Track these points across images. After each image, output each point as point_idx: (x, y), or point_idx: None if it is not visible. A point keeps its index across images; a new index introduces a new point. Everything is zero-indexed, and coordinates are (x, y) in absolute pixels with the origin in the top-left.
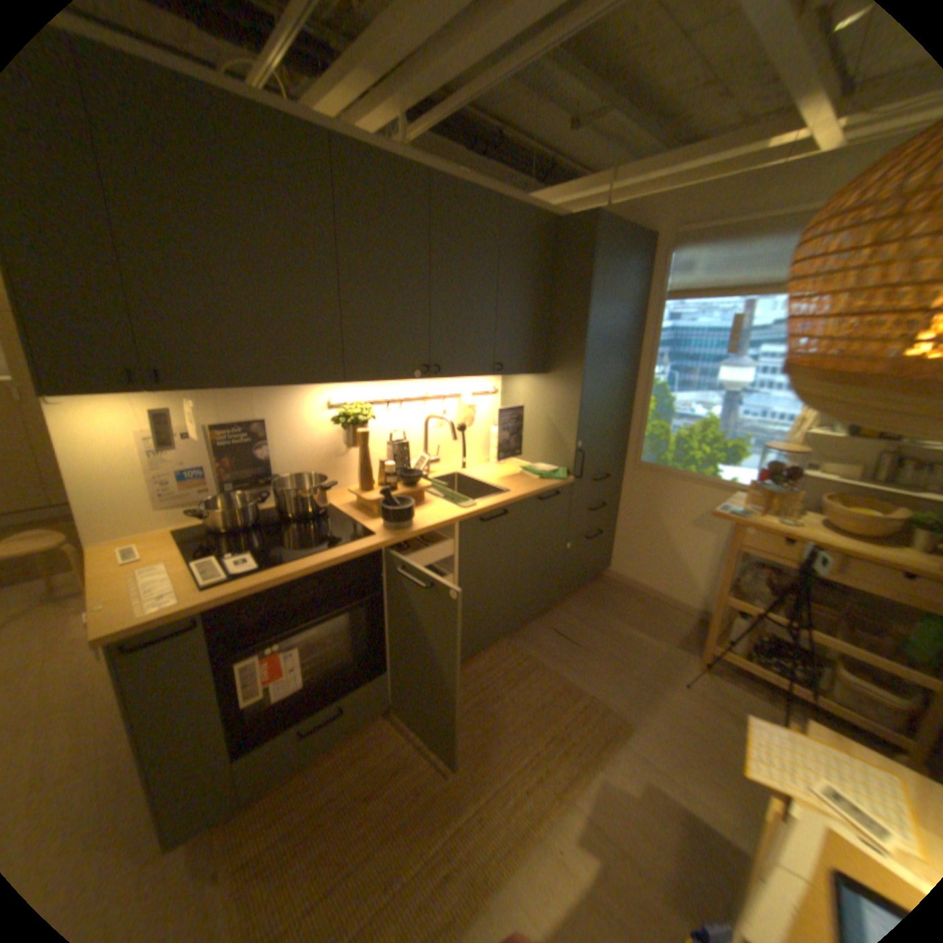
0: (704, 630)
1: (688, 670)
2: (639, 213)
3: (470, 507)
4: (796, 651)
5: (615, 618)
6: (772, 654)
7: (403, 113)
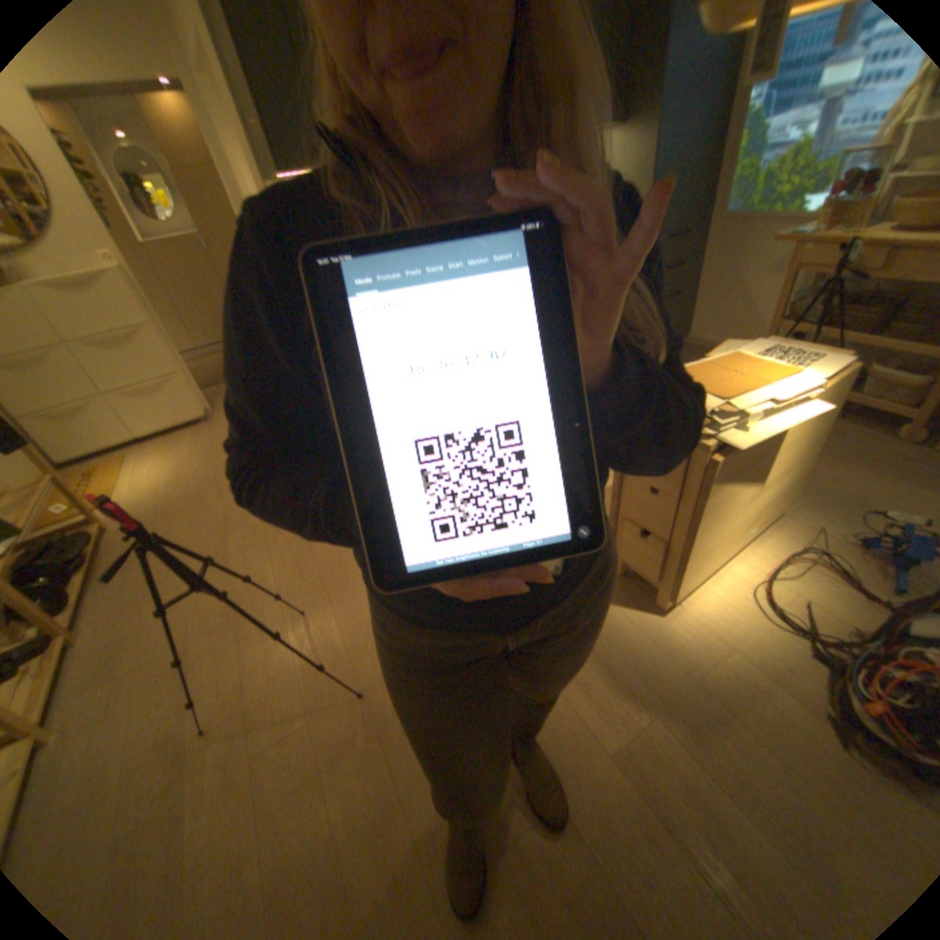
0: None
1: None
2: None
3: None
4: None
5: None
6: None
7: None
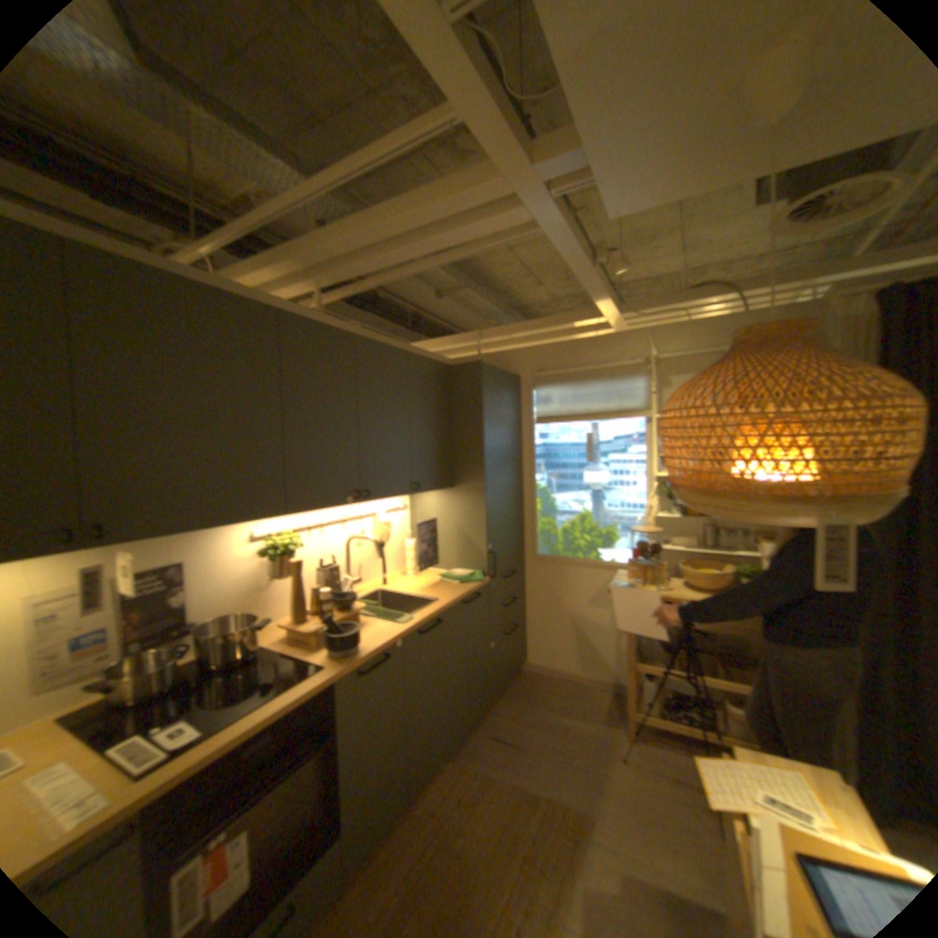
0: (620, 702)
1: (620, 745)
2: (504, 362)
3: (409, 622)
4: (694, 701)
5: (545, 711)
6: (678, 709)
7: (321, 290)
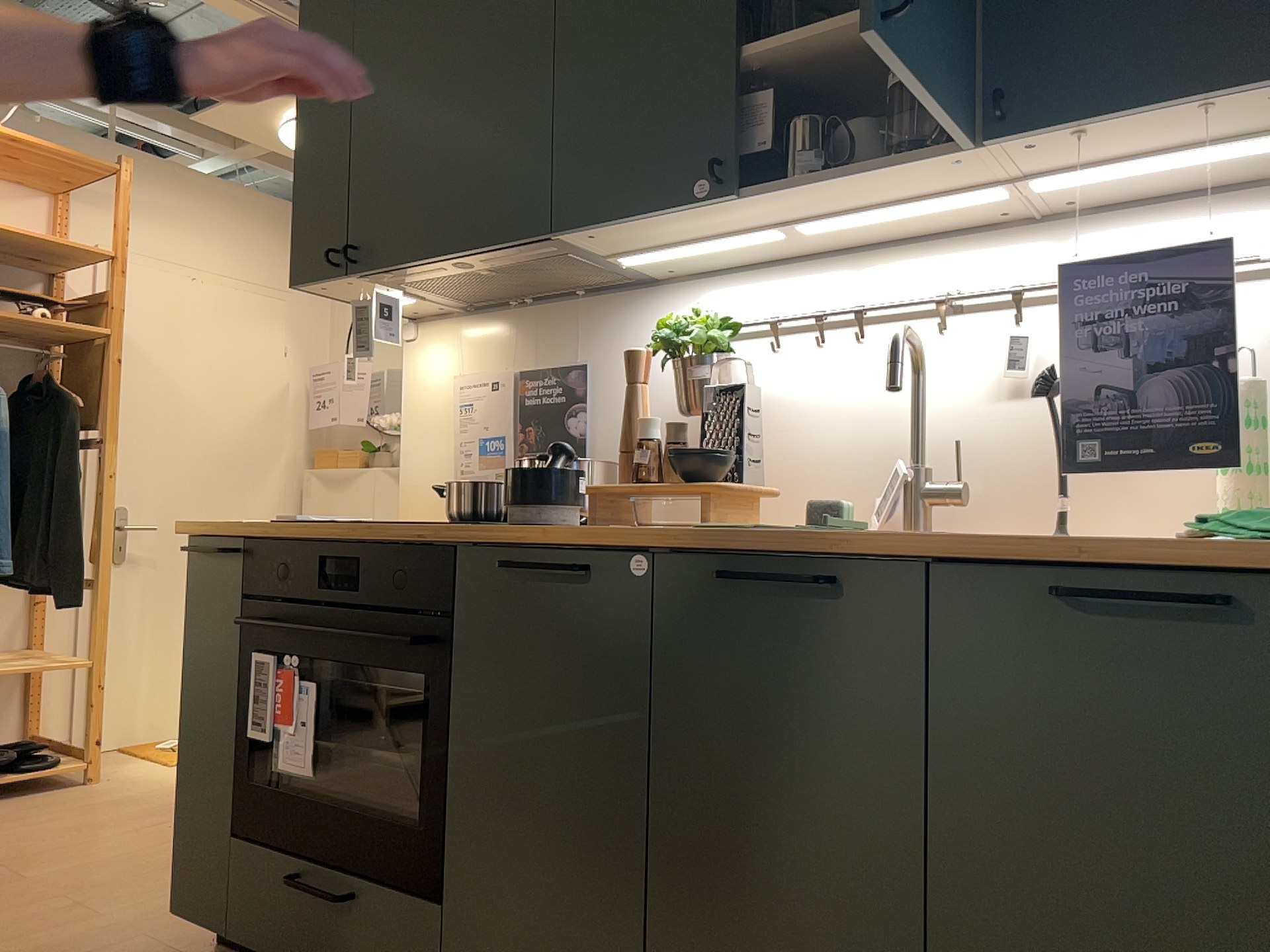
0: None
1: None
2: None
3: (710, 529)
4: None
5: None
6: None
7: None
